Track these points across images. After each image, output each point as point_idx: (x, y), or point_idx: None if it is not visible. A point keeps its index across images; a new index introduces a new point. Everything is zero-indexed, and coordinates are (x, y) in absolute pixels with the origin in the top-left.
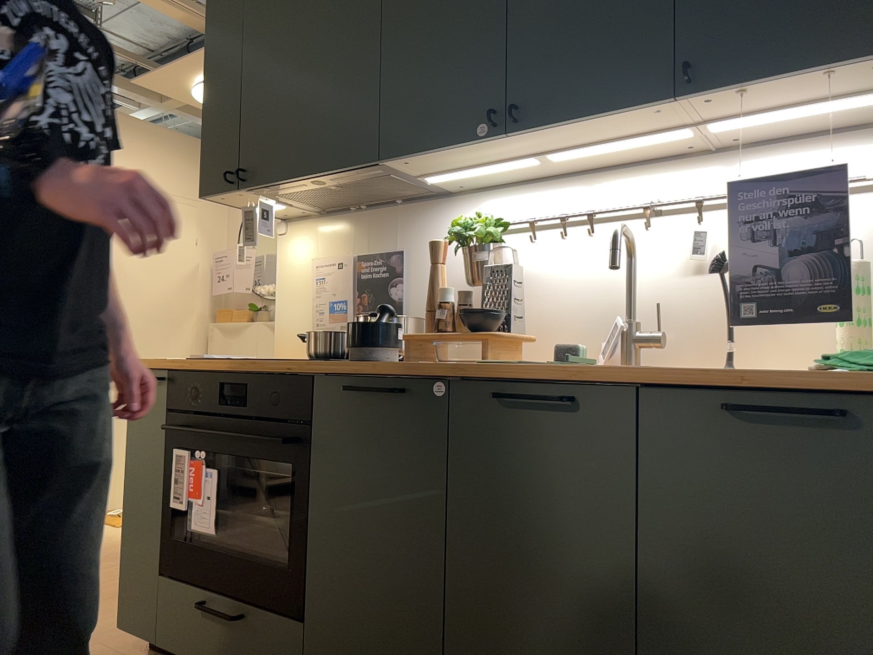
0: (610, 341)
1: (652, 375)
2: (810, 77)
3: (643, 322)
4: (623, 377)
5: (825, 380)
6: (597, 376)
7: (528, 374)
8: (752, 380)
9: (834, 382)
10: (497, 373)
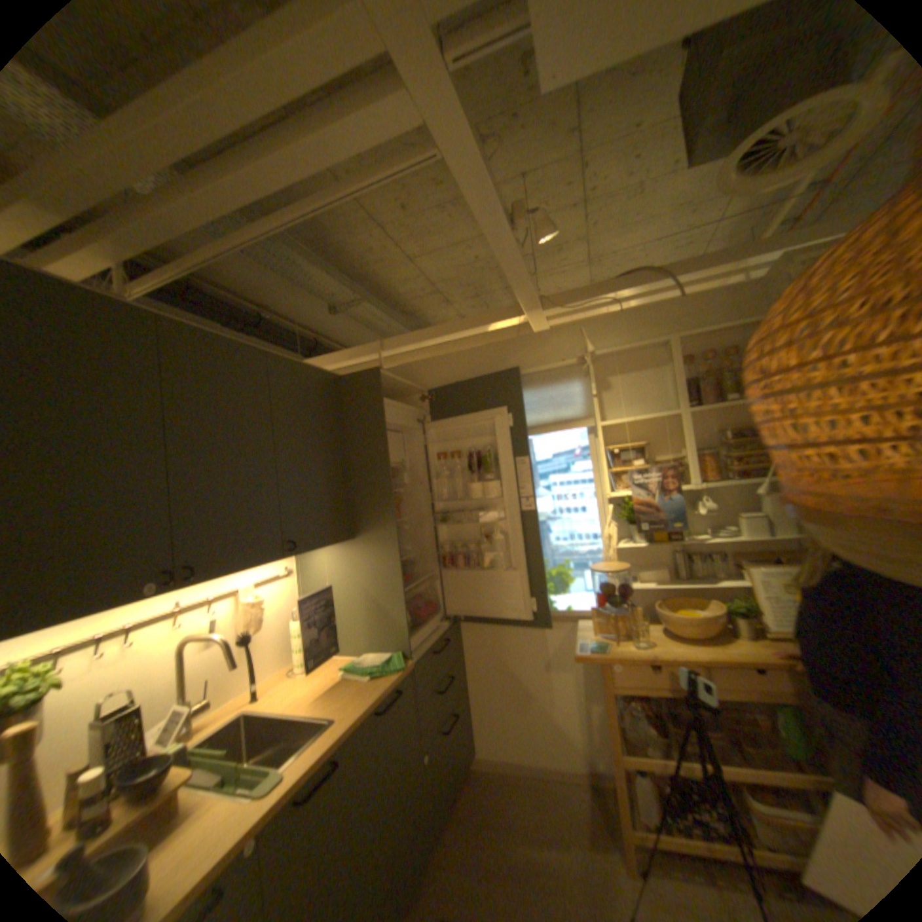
0: (167, 728)
1: (360, 720)
2: (321, 547)
3: (186, 699)
4: (351, 731)
5: (396, 683)
6: (341, 740)
7: (304, 771)
8: (382, 698)
9: (391, 682)
10: (296, 787)
